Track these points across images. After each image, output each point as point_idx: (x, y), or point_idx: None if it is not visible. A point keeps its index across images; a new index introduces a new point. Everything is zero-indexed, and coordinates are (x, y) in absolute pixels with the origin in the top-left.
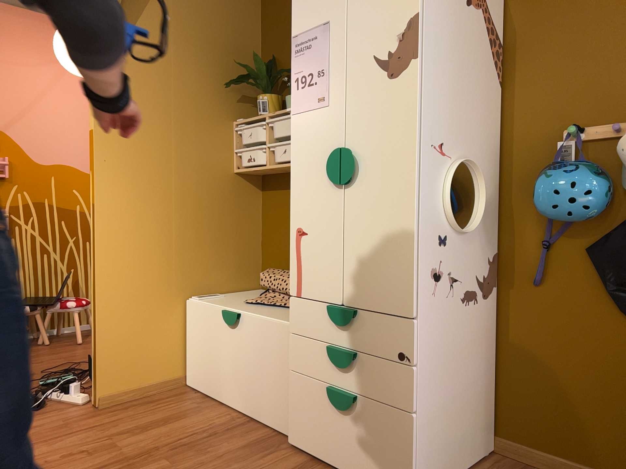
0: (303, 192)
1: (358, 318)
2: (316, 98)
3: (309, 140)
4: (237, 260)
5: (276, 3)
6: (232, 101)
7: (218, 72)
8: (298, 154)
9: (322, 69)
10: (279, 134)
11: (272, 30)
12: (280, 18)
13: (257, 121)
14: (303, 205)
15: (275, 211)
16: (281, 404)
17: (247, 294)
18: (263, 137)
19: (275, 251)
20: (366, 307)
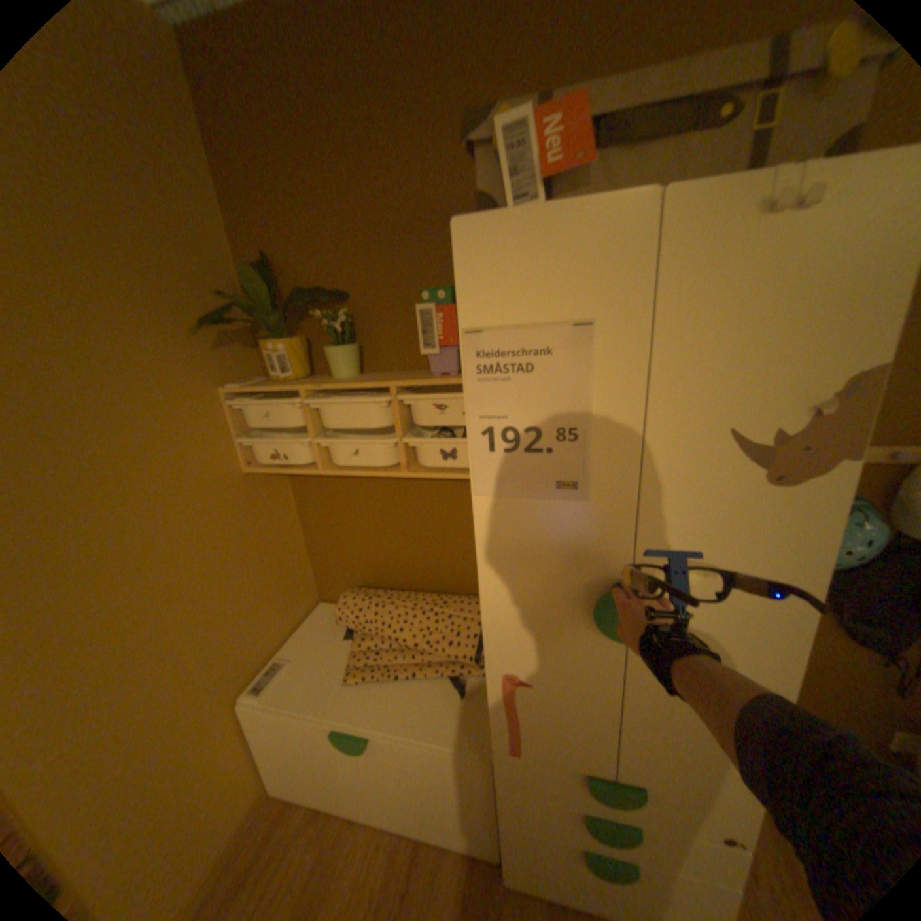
0: (518, 628)
1: (649, 798)
2: (551, 479)
3: (531, 549)
4: (285, 589)
5: (242, 135)
6: (206, 351)
7: (158, 299)
8: (500, 567)
9: (570, 426)
10: (337, 423)
11: (245, 195)
12: (260, 173)
13: (280, 397)
14: (519, 646)
15: (326, 506)
16: (472, 833)
17: (319, 635)
18: (300, 422)
19: (337, 557)
20: (664, 787)
